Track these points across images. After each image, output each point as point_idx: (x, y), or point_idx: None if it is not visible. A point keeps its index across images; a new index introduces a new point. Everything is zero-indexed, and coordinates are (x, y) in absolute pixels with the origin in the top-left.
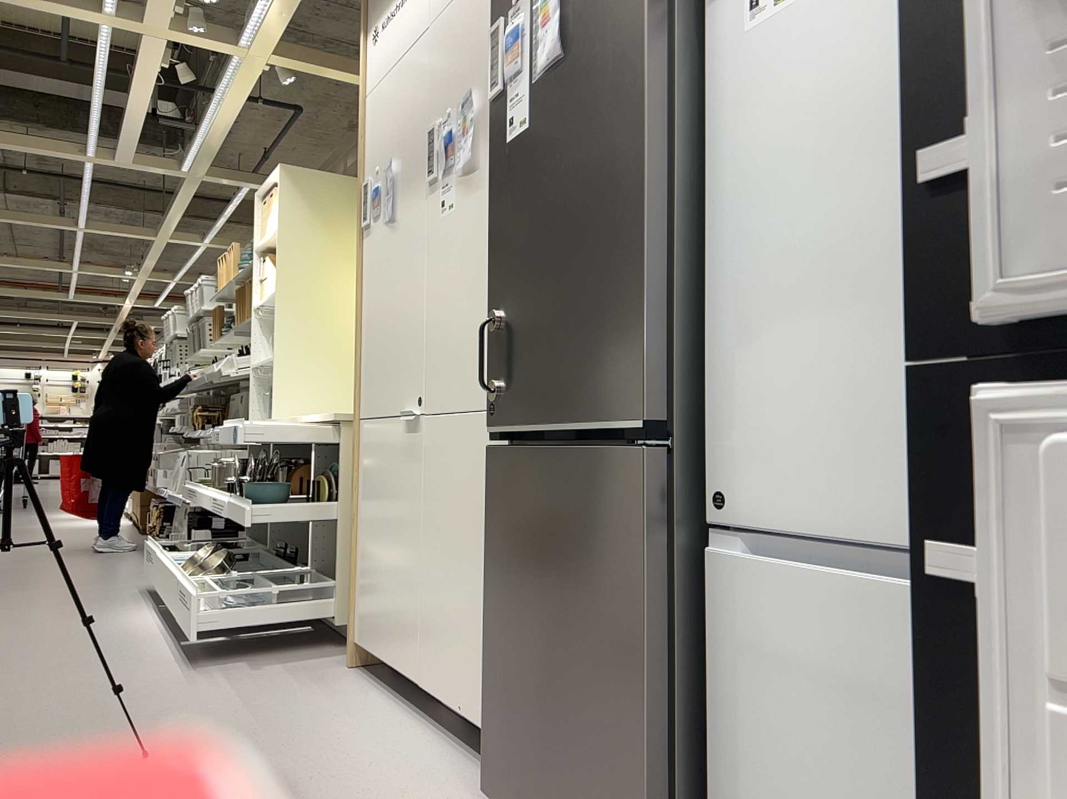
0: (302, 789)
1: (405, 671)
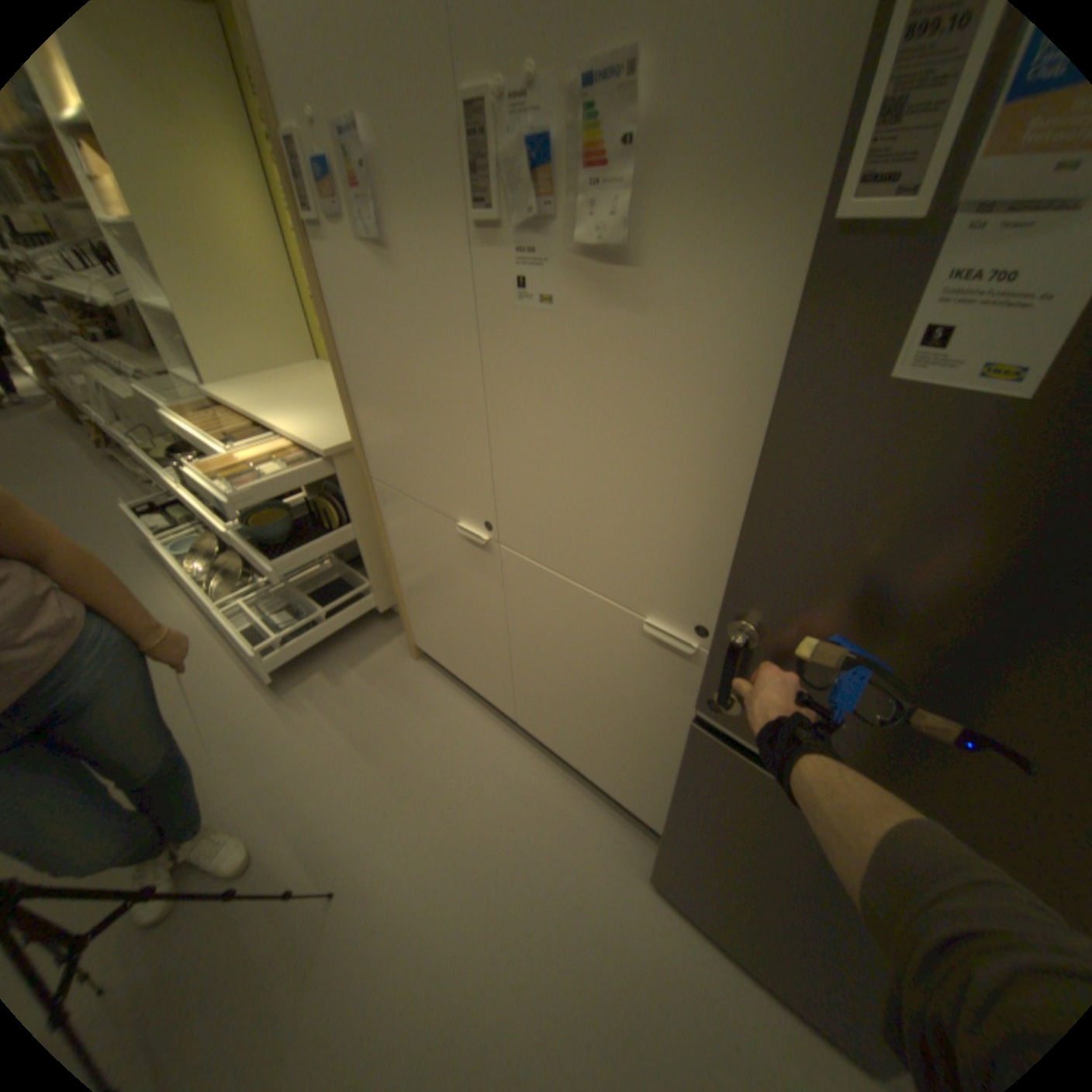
0: (495, 897)
1: (495, 702)
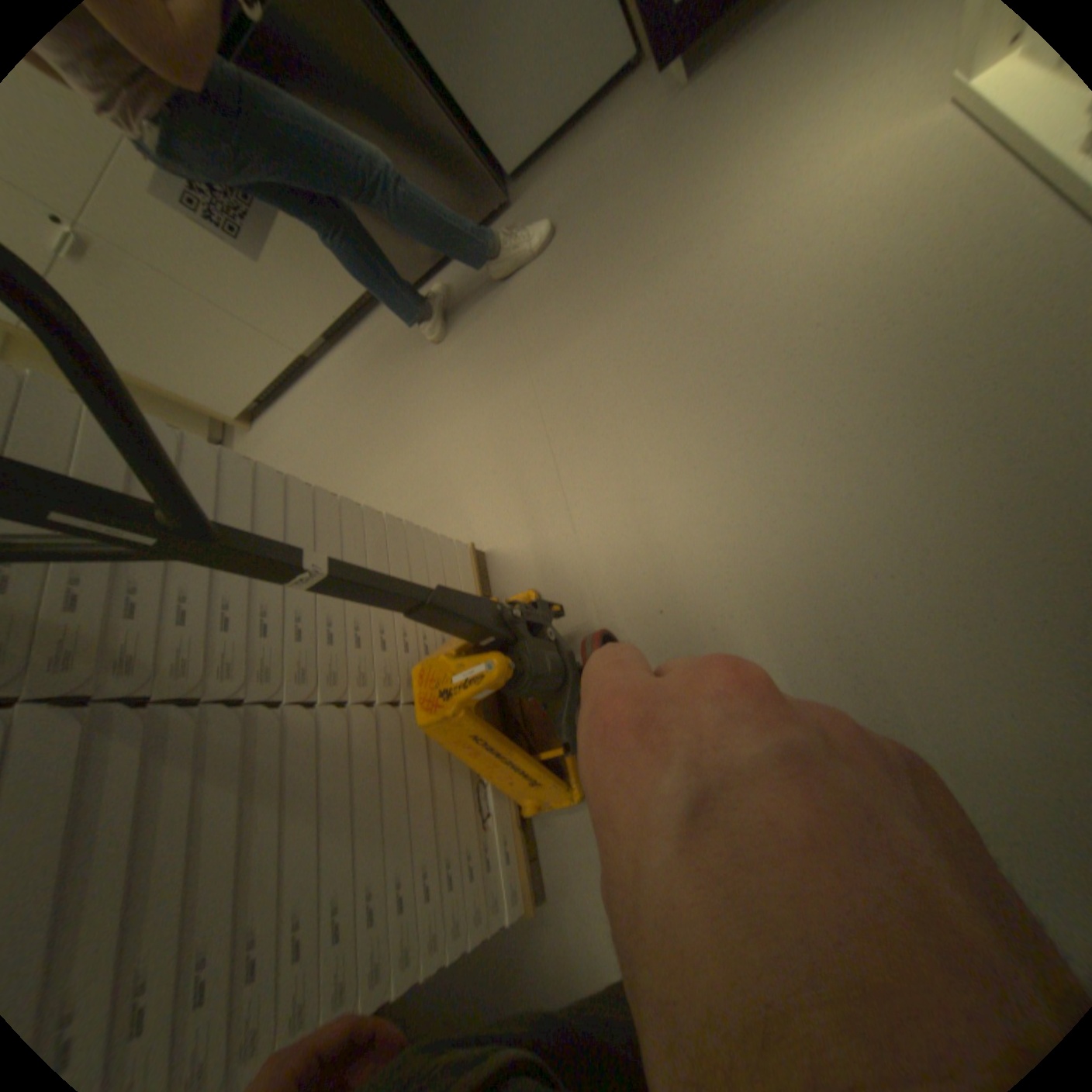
0: (362, 396)
1: (284, 365)
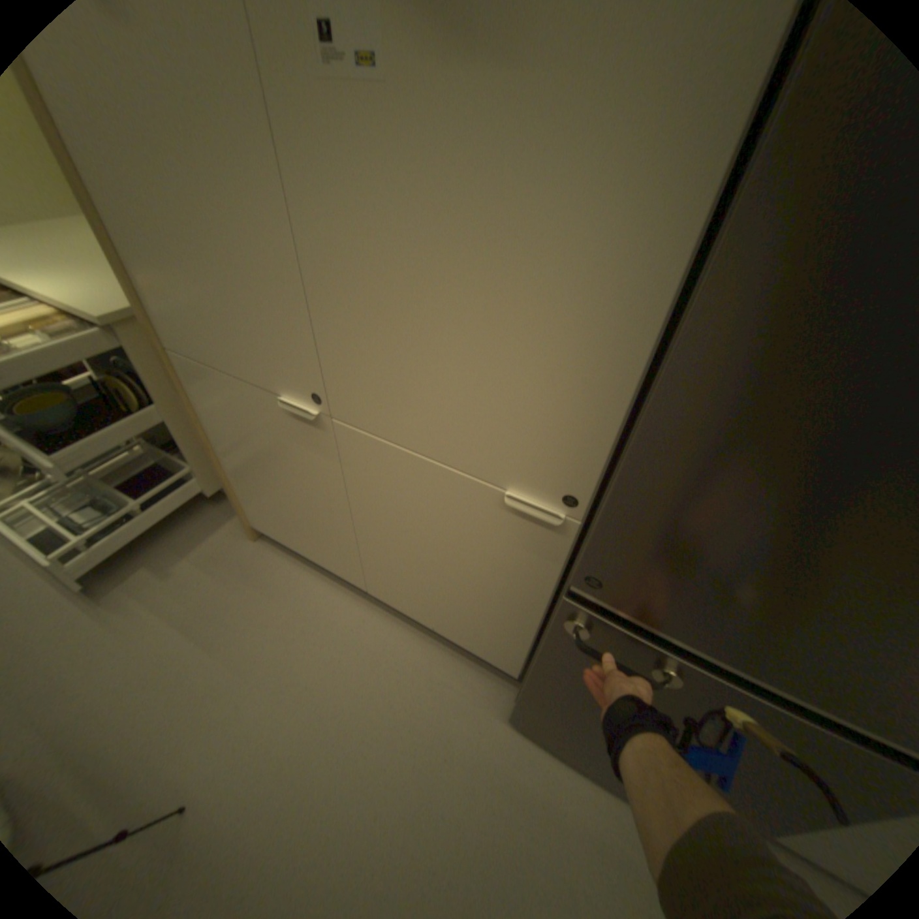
0: (363, 767)
1: (343, 574)
